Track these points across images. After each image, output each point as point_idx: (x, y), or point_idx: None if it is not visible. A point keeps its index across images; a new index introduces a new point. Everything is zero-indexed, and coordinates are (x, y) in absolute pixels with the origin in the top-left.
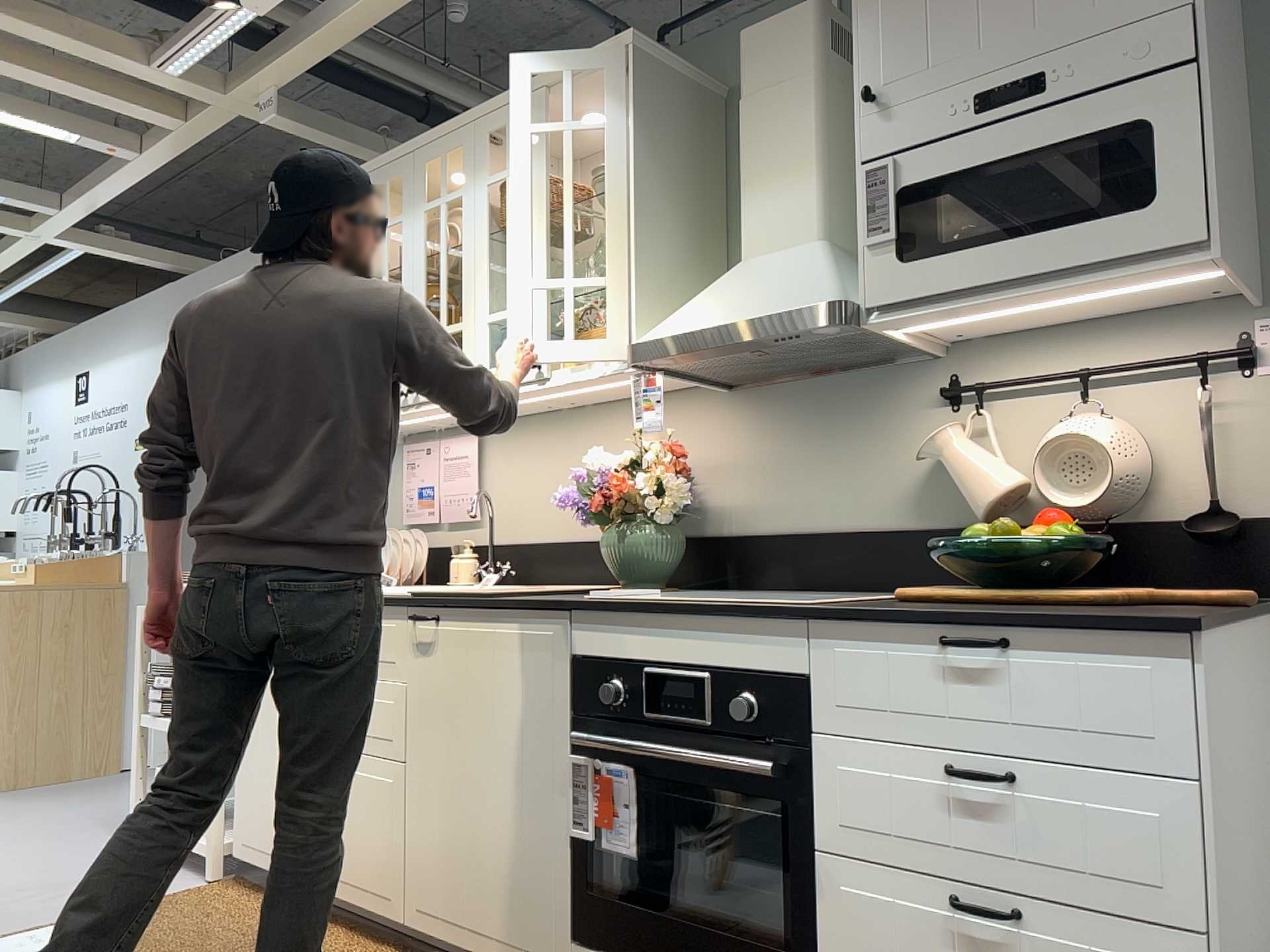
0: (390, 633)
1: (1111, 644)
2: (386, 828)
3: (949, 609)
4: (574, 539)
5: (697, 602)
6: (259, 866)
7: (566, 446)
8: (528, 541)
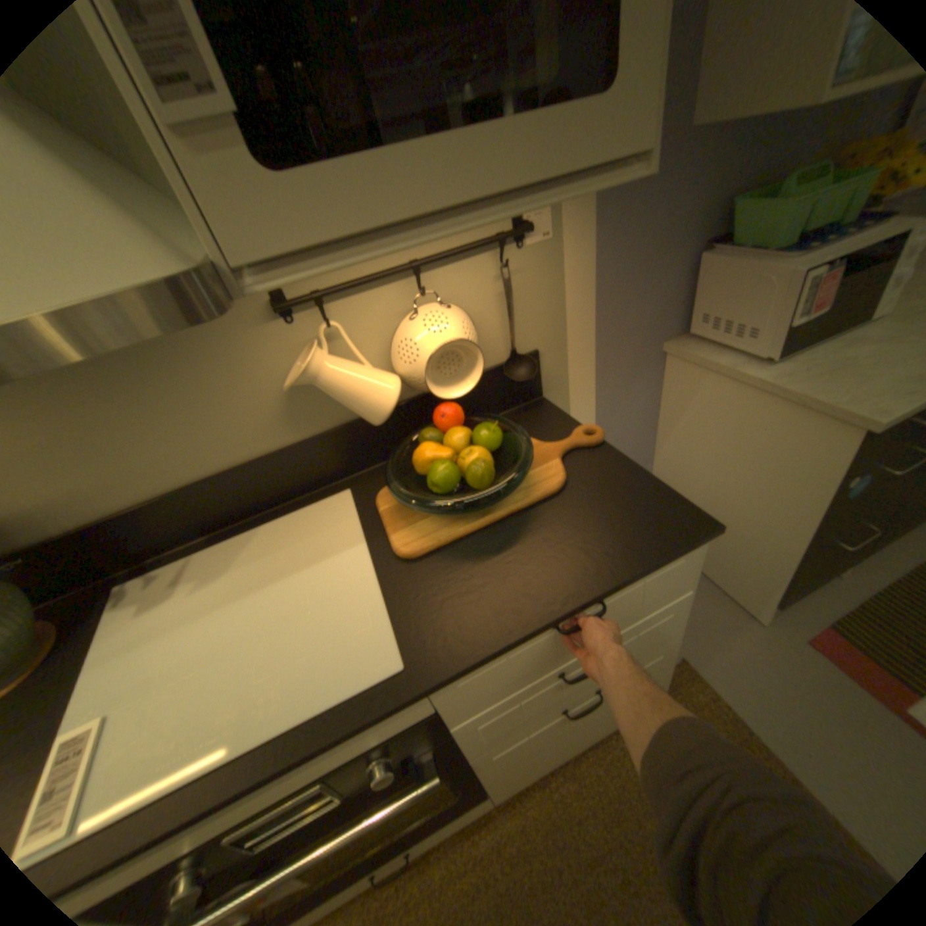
0: None
1: (666, 562)
2: None
3: (545, 599)
4: None
5: (240, 746)
6: None
7: None
8: None
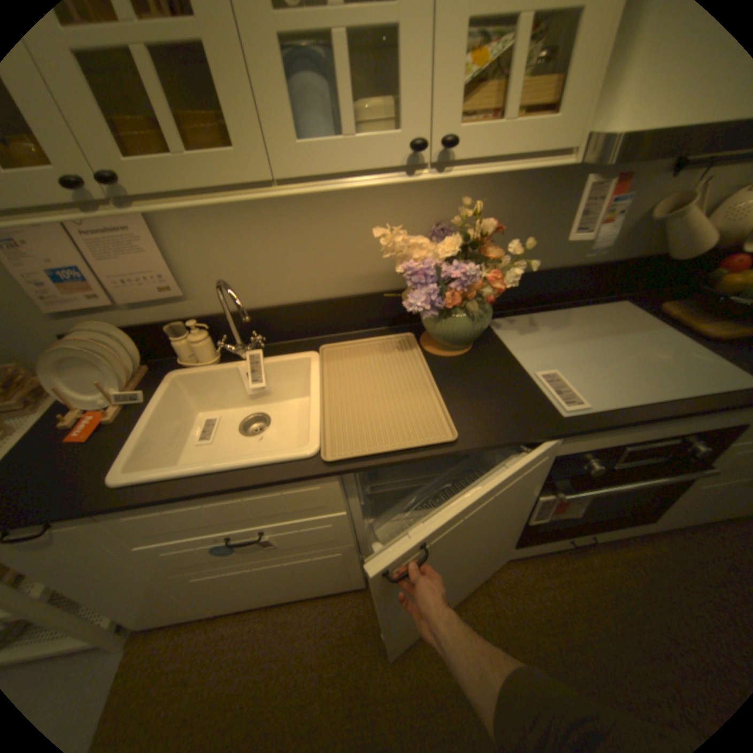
0: (314, 493)
1: None
2: (341, 569)
3: None
4: (322, 298)
5: (671, 398)
6: (178, 622)
7: (292, 208)
8: (262, 305)
